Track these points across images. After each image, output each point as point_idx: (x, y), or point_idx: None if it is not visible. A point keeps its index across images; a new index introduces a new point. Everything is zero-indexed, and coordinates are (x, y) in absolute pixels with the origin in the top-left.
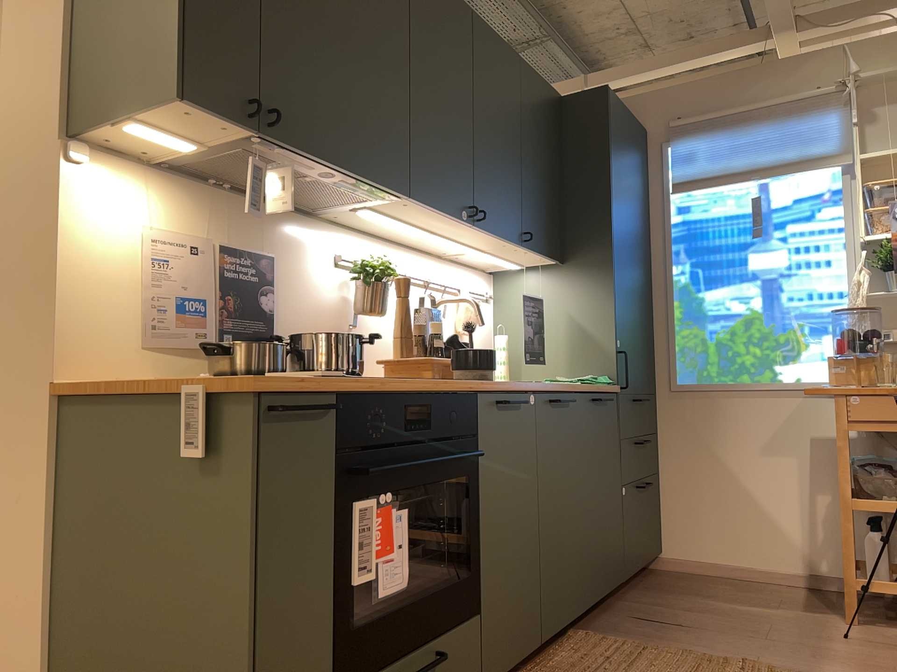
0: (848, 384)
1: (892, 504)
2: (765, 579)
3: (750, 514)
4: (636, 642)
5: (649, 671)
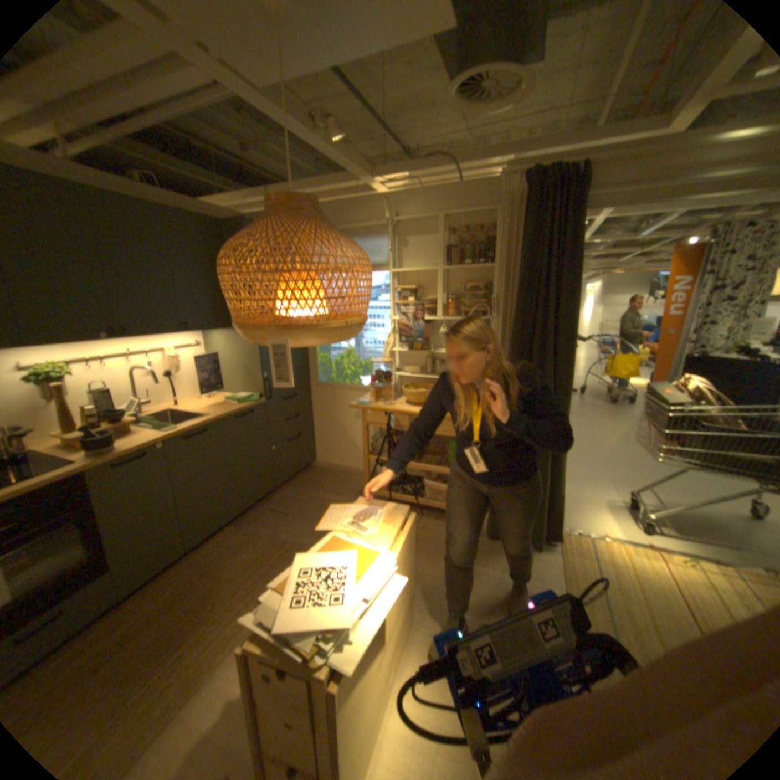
0: (377, 399)
1: (383, 461)
2: (356, 474)
3: (350, 446)
4: (252, 535)
5: (239, 560)
